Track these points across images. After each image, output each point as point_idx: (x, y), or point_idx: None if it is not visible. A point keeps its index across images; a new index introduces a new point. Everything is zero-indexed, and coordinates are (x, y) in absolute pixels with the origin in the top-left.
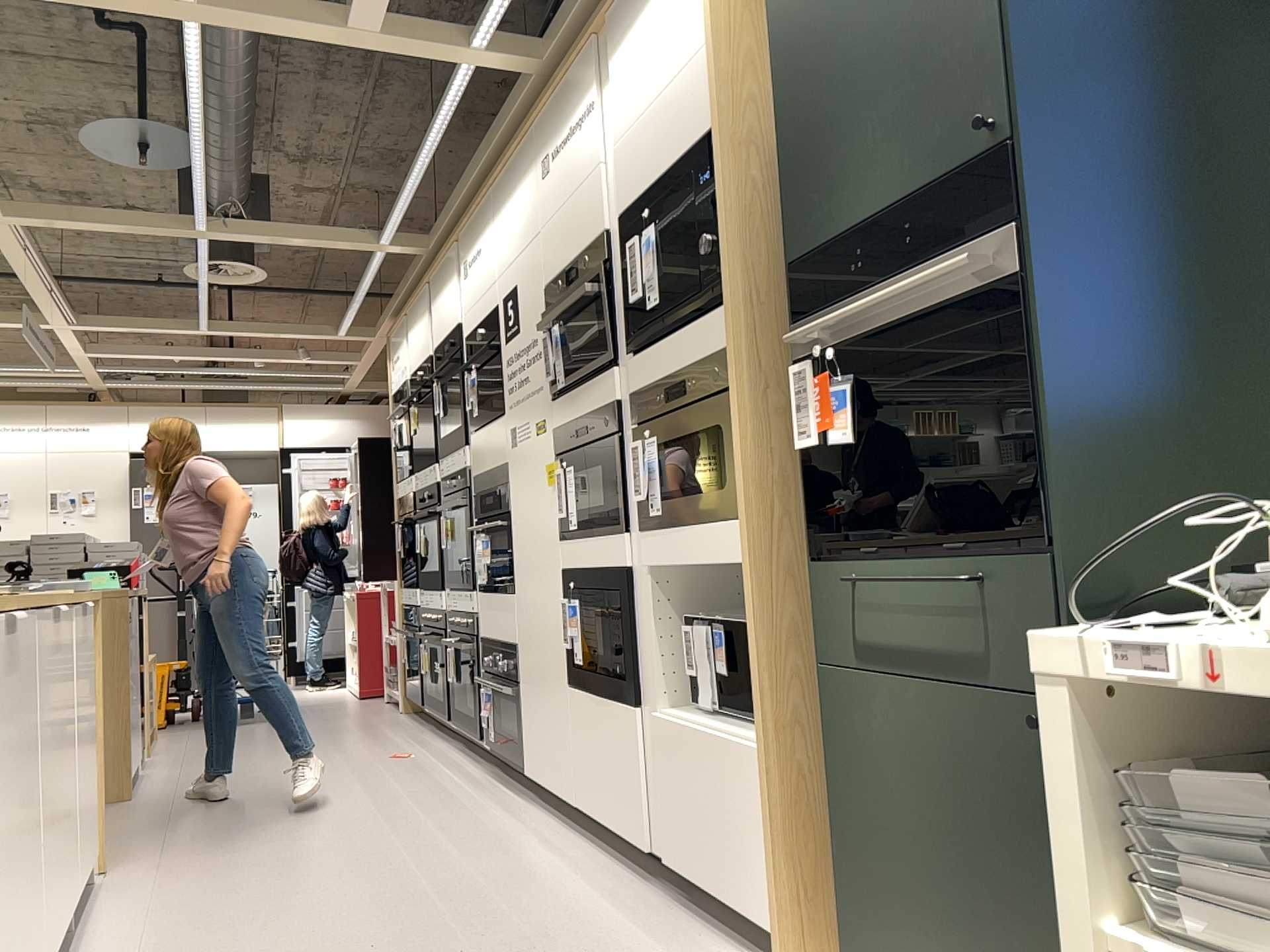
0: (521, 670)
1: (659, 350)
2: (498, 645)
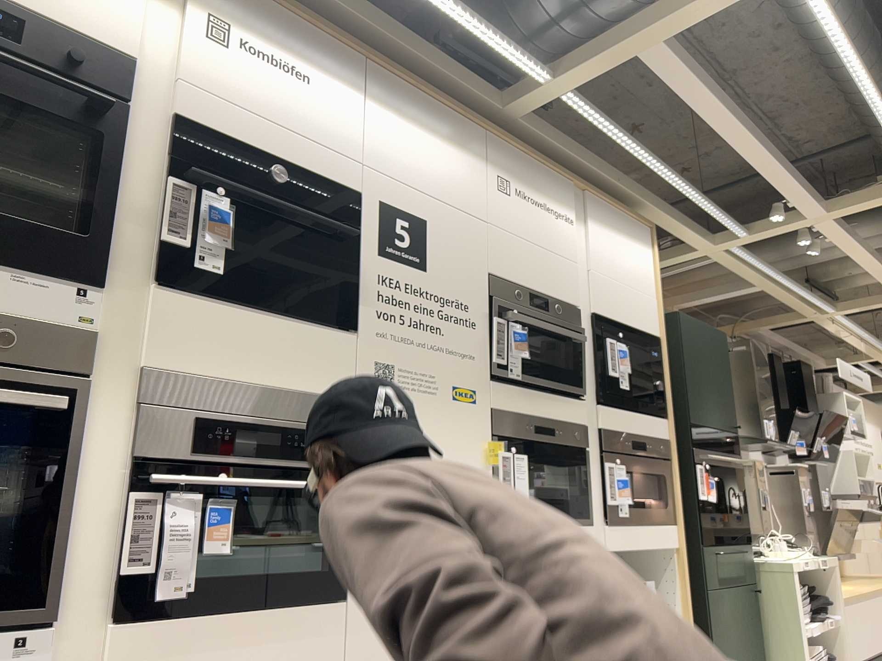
0: None
1: (624, 415)
2: None
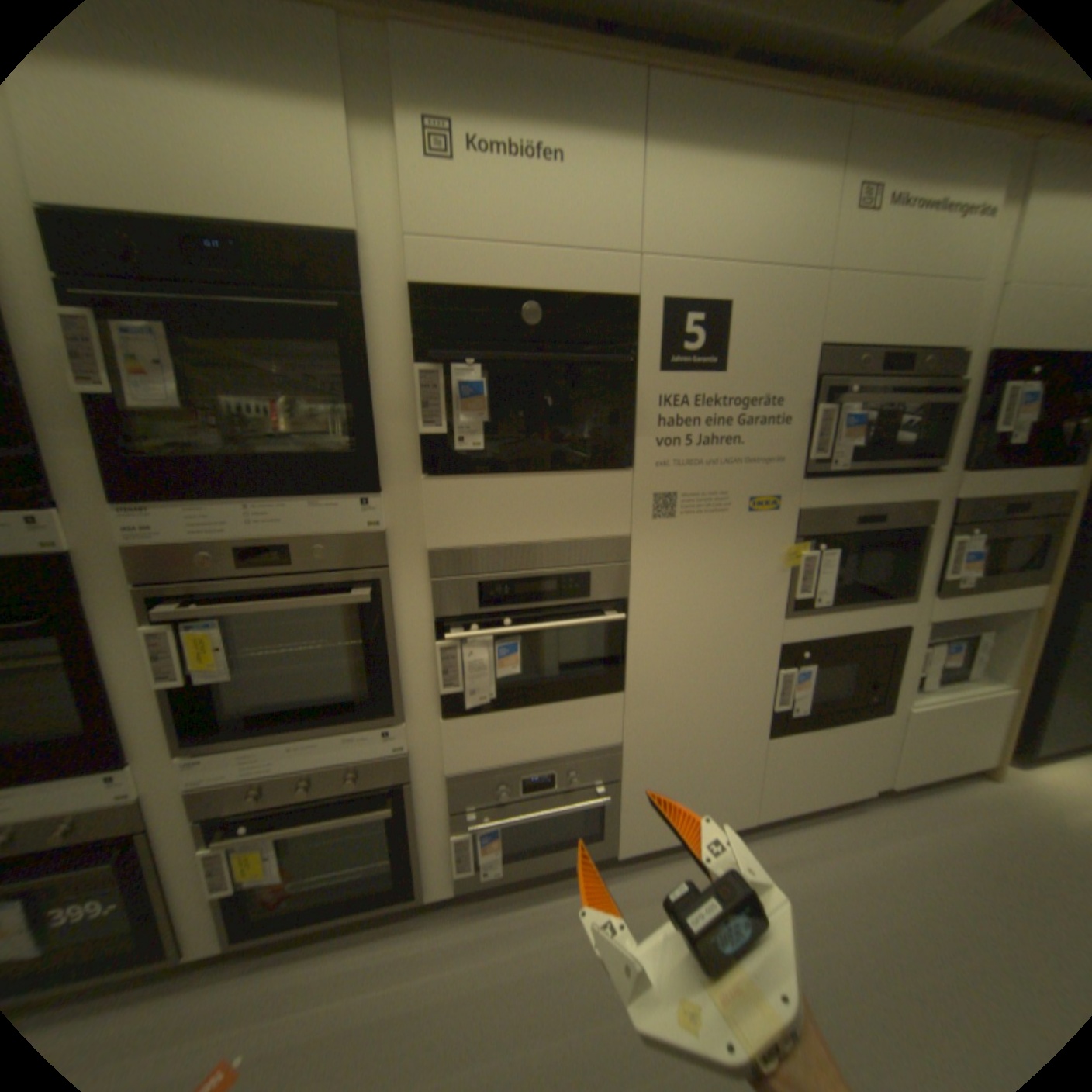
0: (630, 765)
1: (1006, 477)
2: (546, 762)
